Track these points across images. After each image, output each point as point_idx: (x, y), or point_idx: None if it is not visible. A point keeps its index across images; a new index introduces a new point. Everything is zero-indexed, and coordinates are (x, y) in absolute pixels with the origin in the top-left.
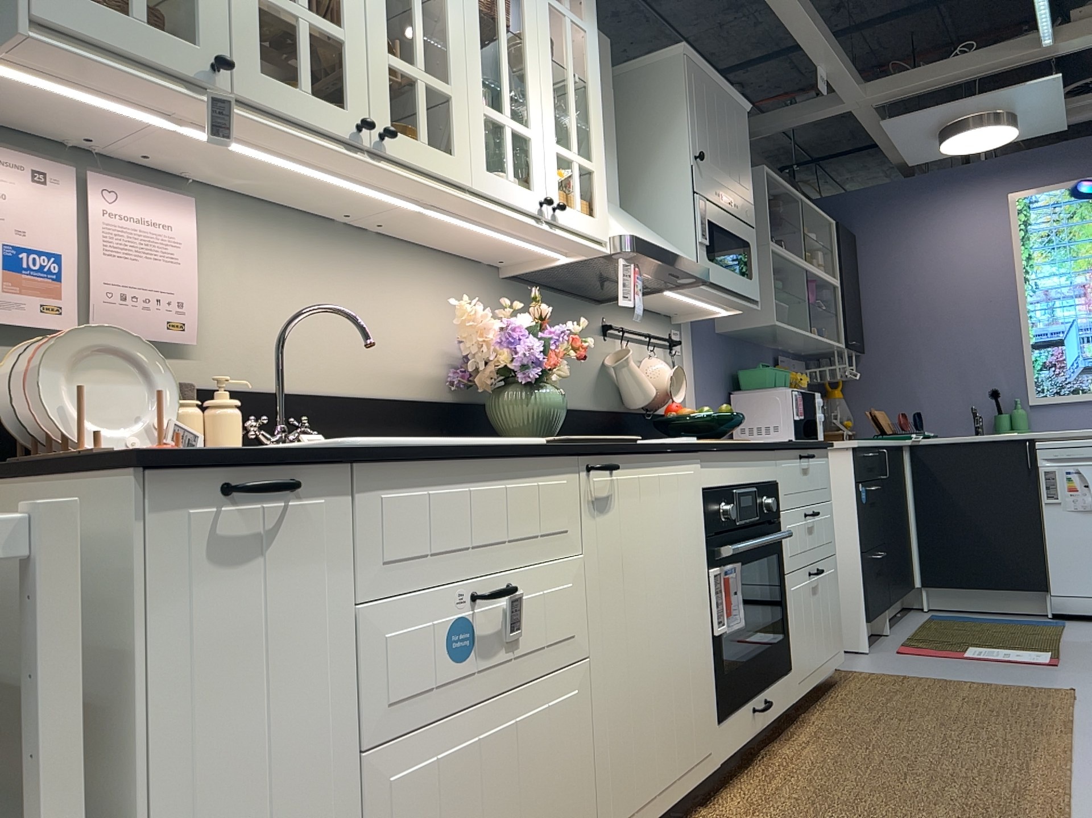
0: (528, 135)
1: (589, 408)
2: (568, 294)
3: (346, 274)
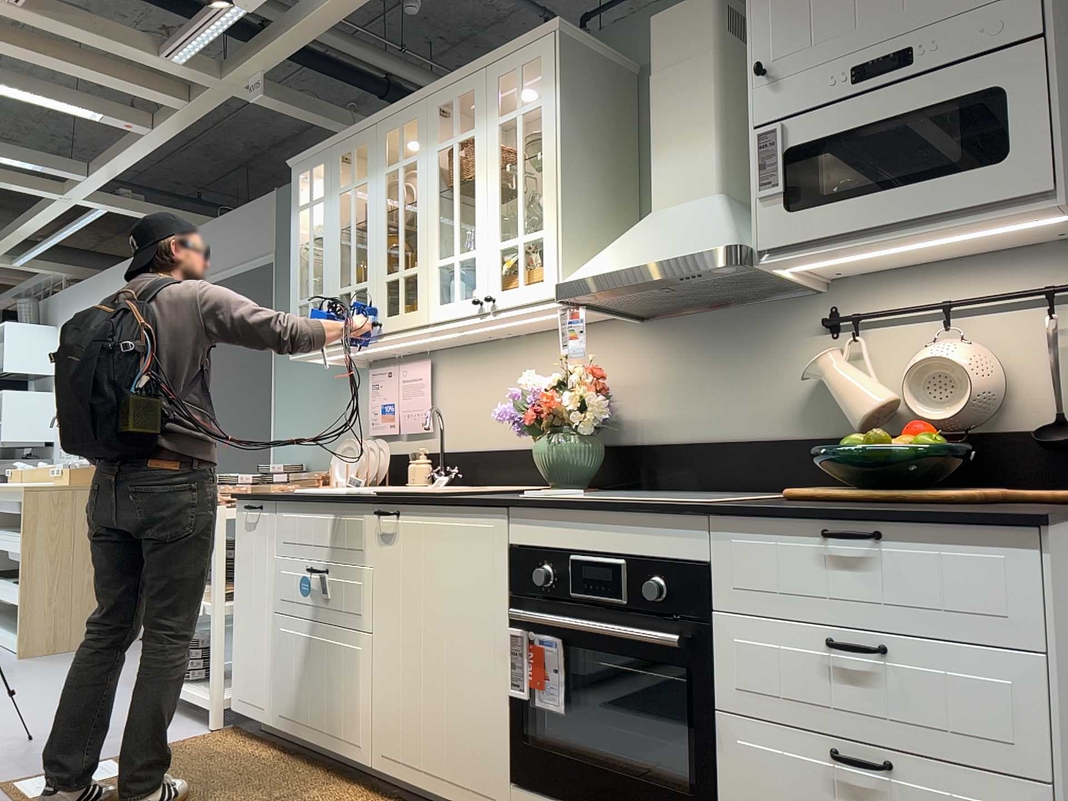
0: (471, 255)
1: (778, 437)
2: (738, 305)
3: (504, 369)
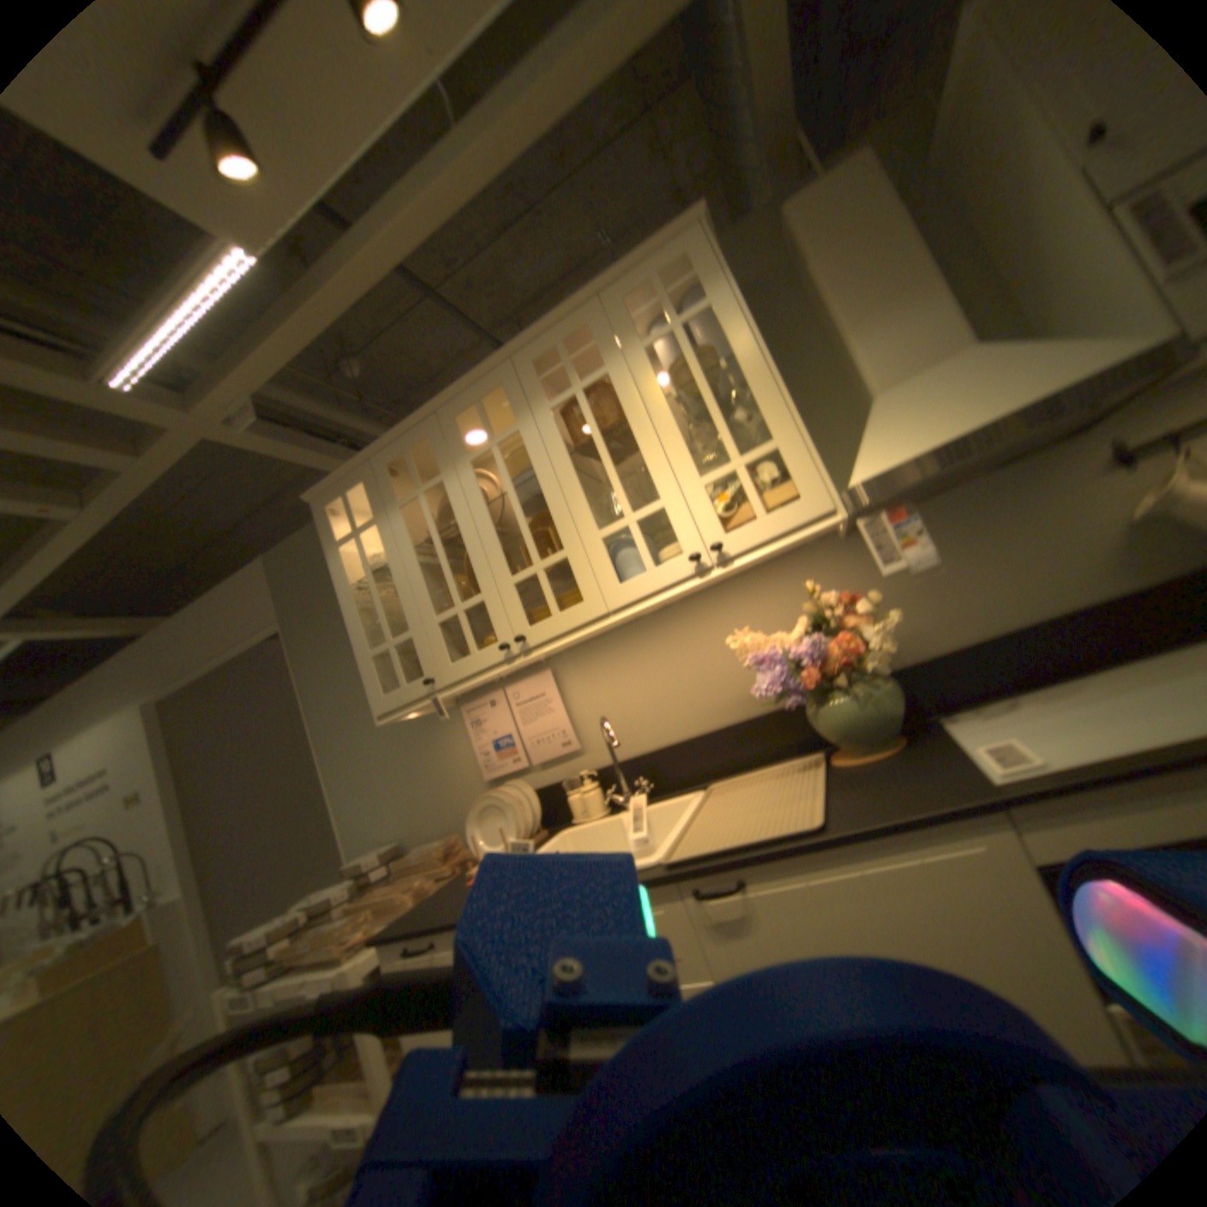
0: (656, 505)
1: (1105, 596)
2: (982, 475)
3: (663, 645)
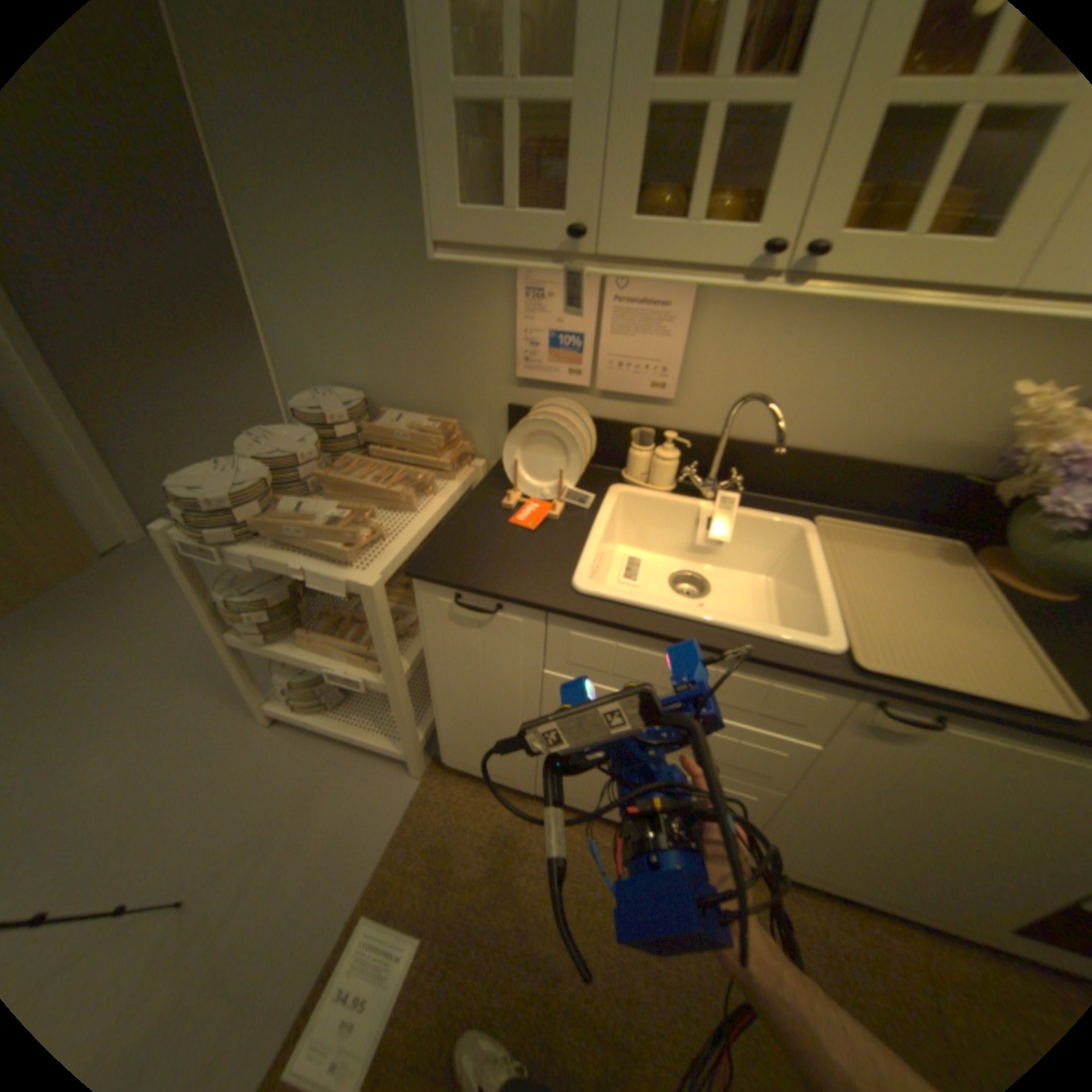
0: None
1: None
2: None
3: (885, 325)
